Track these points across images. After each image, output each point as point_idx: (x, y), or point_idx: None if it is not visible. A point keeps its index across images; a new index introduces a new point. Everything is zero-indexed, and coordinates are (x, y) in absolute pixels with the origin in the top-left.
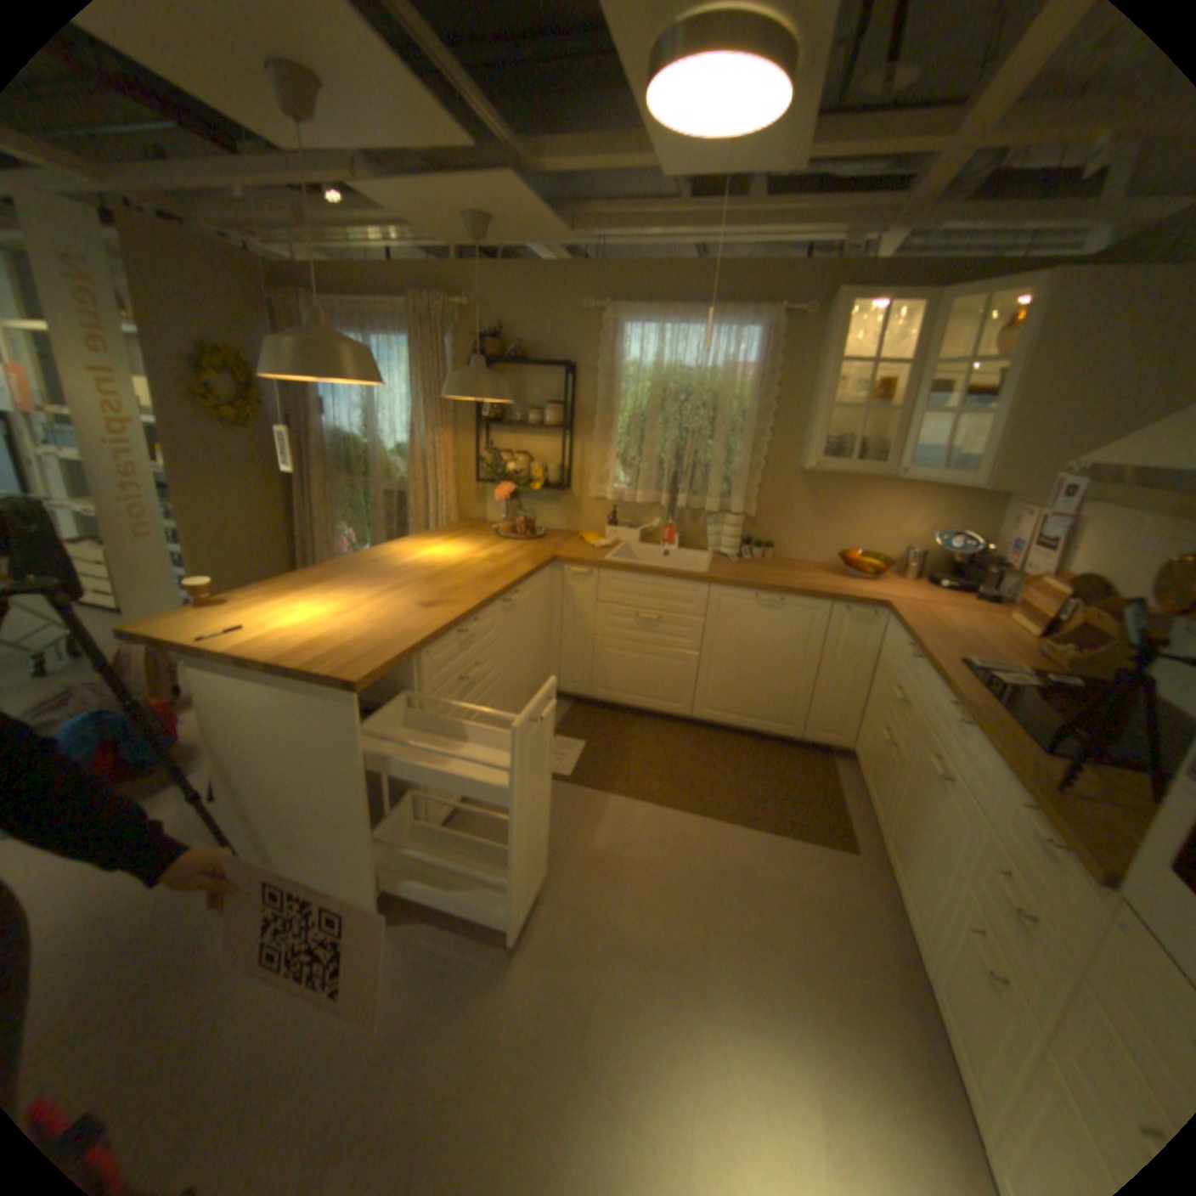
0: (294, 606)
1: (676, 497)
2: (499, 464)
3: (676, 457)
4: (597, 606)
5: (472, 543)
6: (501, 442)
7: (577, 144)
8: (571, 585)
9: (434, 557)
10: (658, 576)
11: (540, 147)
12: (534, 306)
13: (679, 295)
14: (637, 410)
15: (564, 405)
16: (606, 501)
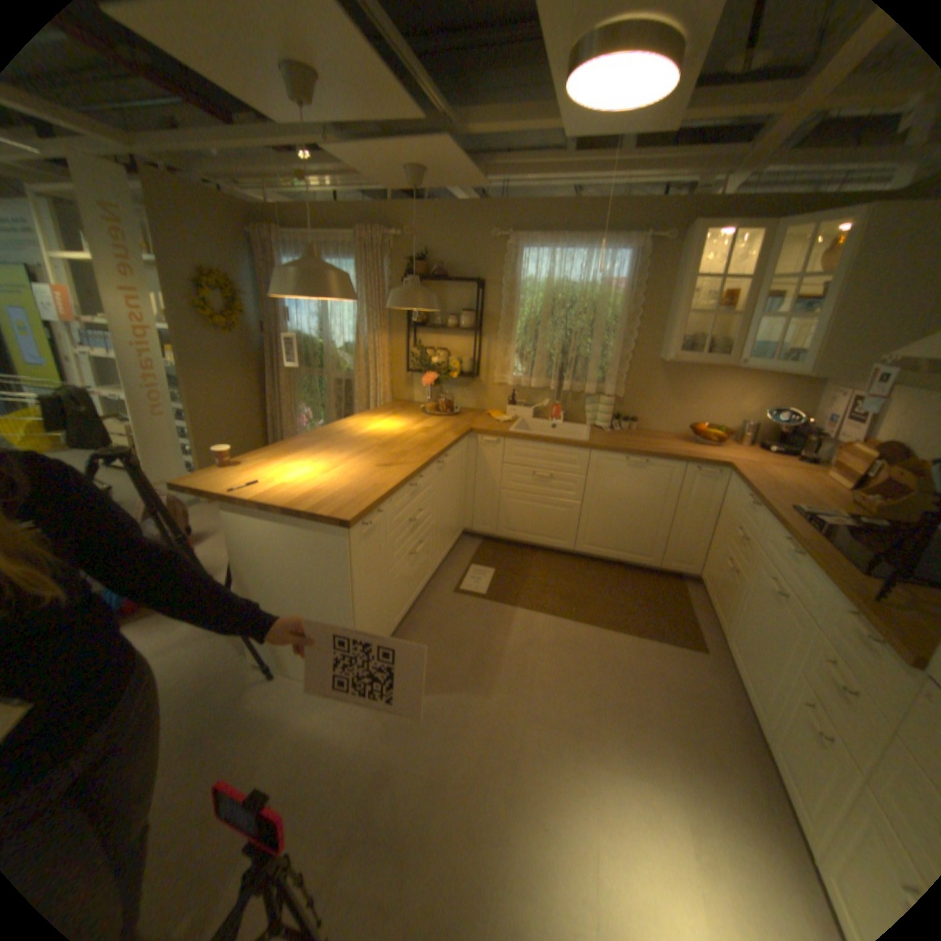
0: (289, 466)
1: (562, 382)
2: (426, 358)
3: (562, 351)
4: (503, 466)
5: (407, 419)
6: (426, 341)
7: (497, 112)
8: (483, 450)
9: (382, 429)
10: (551, 444)
11: (469, 114)
12: (453, 235)
13: (567, 226)
14: (533, 315)
15: (477, 312)
16: (507, 385)
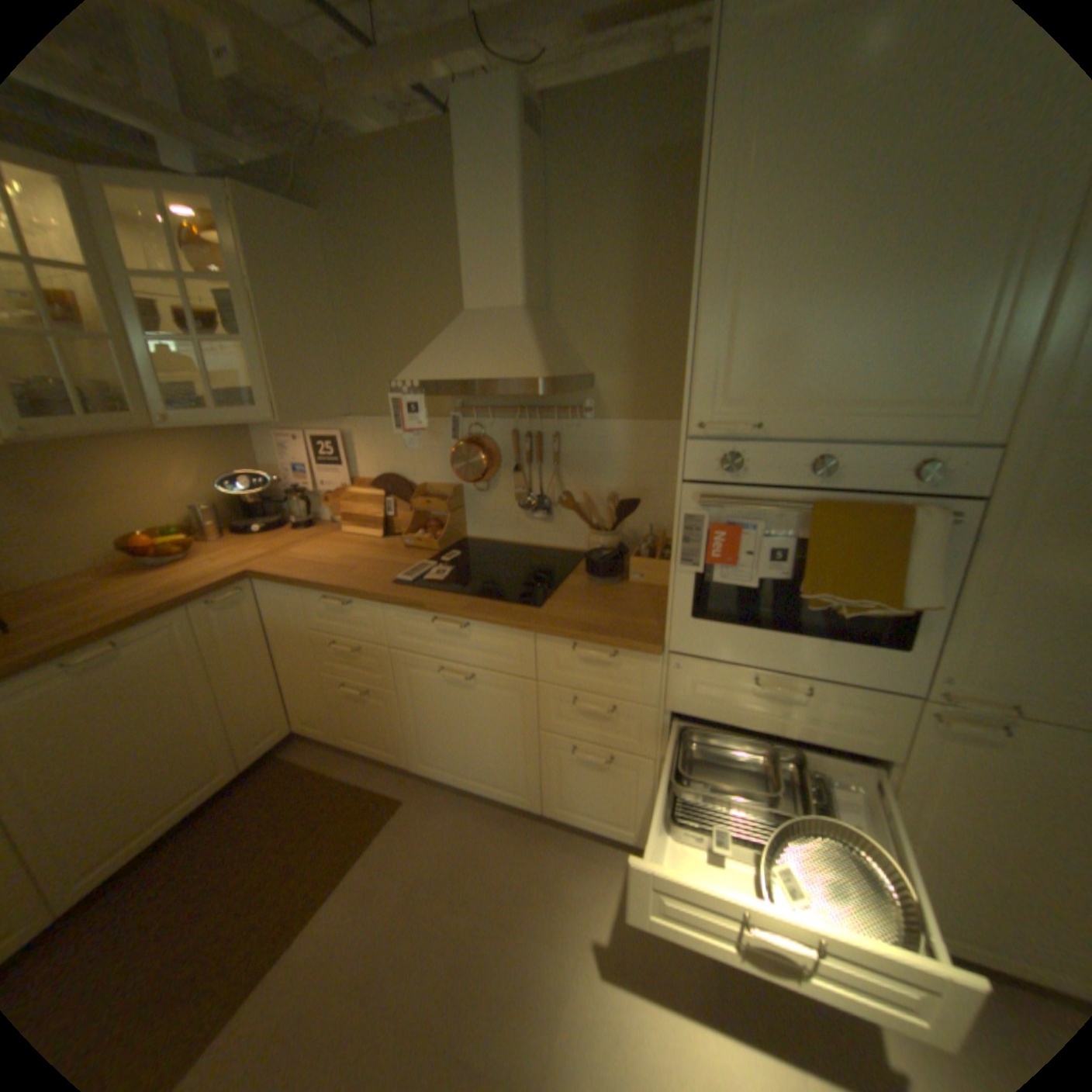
0: None
1: None
2: None
3: None
4: None
5: None
6: None
7: None
8: None
9: None
10: None
11: None
12: None
13: None
14: None
15: None
16: None
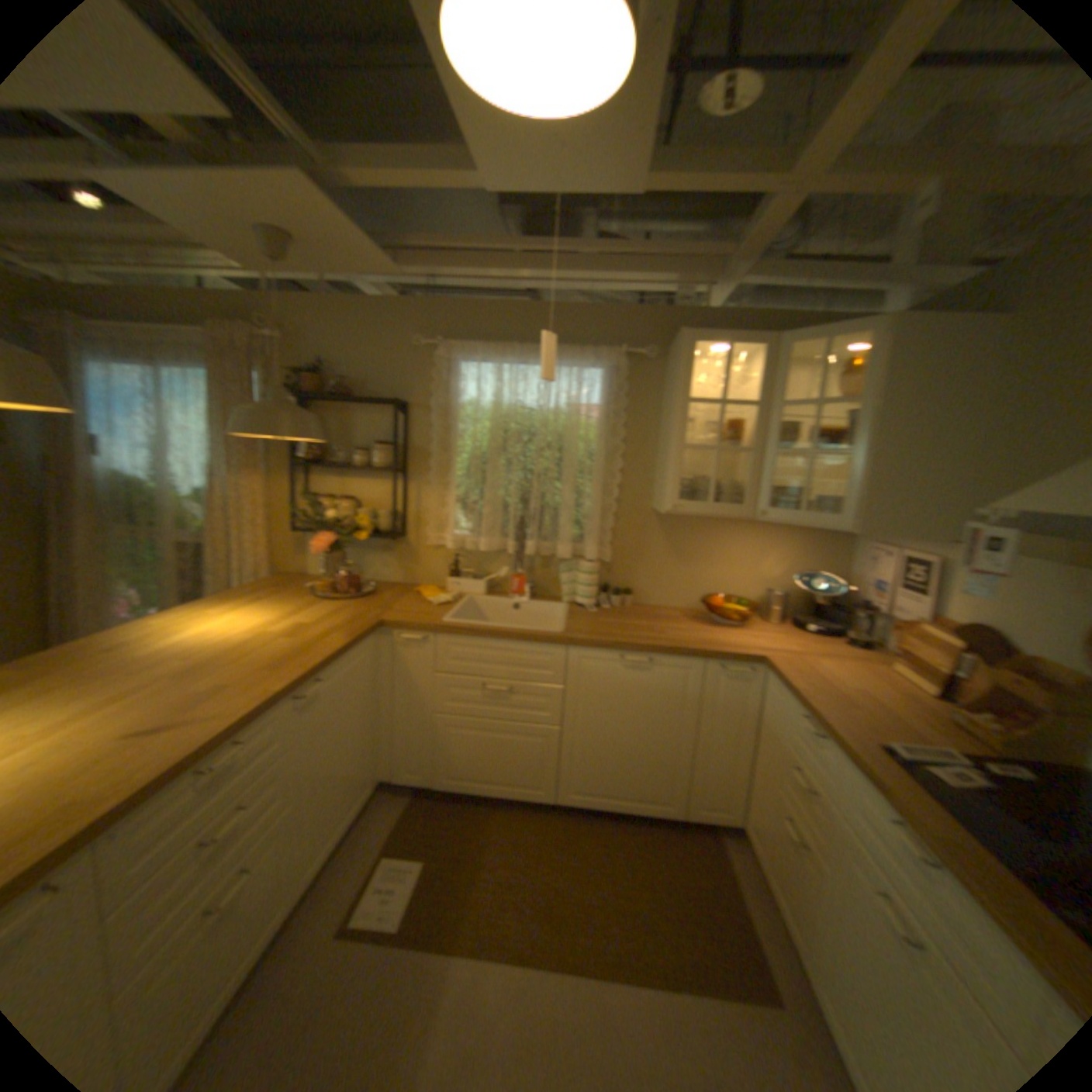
0: None
1: (528, 542)
2: (322, 511)
3: (525, 500)
4: (439, 678)
5: (280, 608)
6: (328, 486)
7: (389, 155)
8: (407, 653)
9: (216, 634)
10: (511, 639)
11: (346, 155)
12: (363, 341)
13: (519, 336)
14: (480, 451)
15: (399, 445)
16: (451, 548)
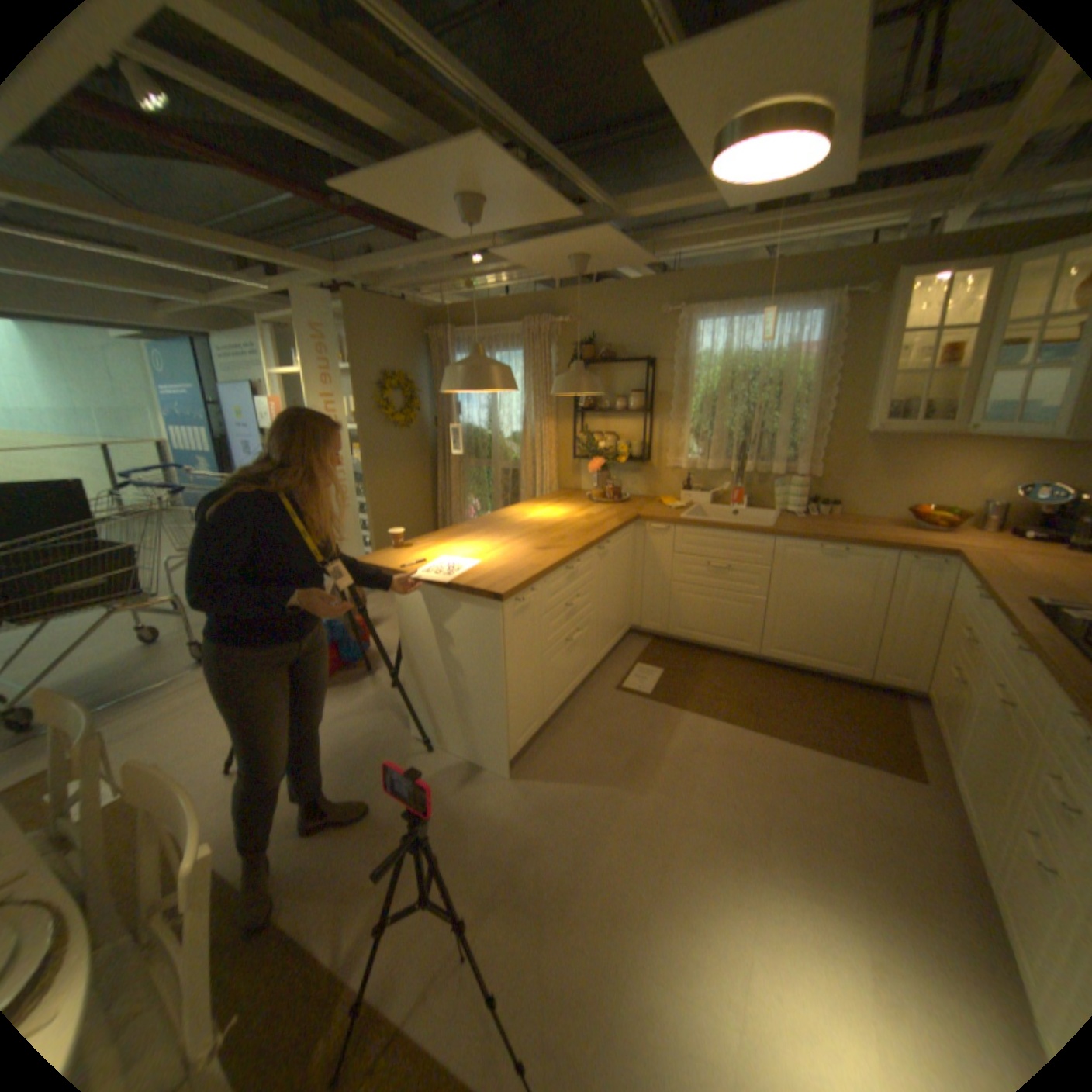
0: (454, 548)
1: (745, 463)
2: (592, 443)
3: (745, 428)
4: (674, 556)
5: (571, 506)
6: (593, 425)
7: (658, 194)
8: (652, 539)
9: (544, 516)
10: (728, 530)
11: (629, 201)
12: (621, 315)
13: (746, 292)
14: (709, 391)
15: (646, 392)
16: (681, 469)
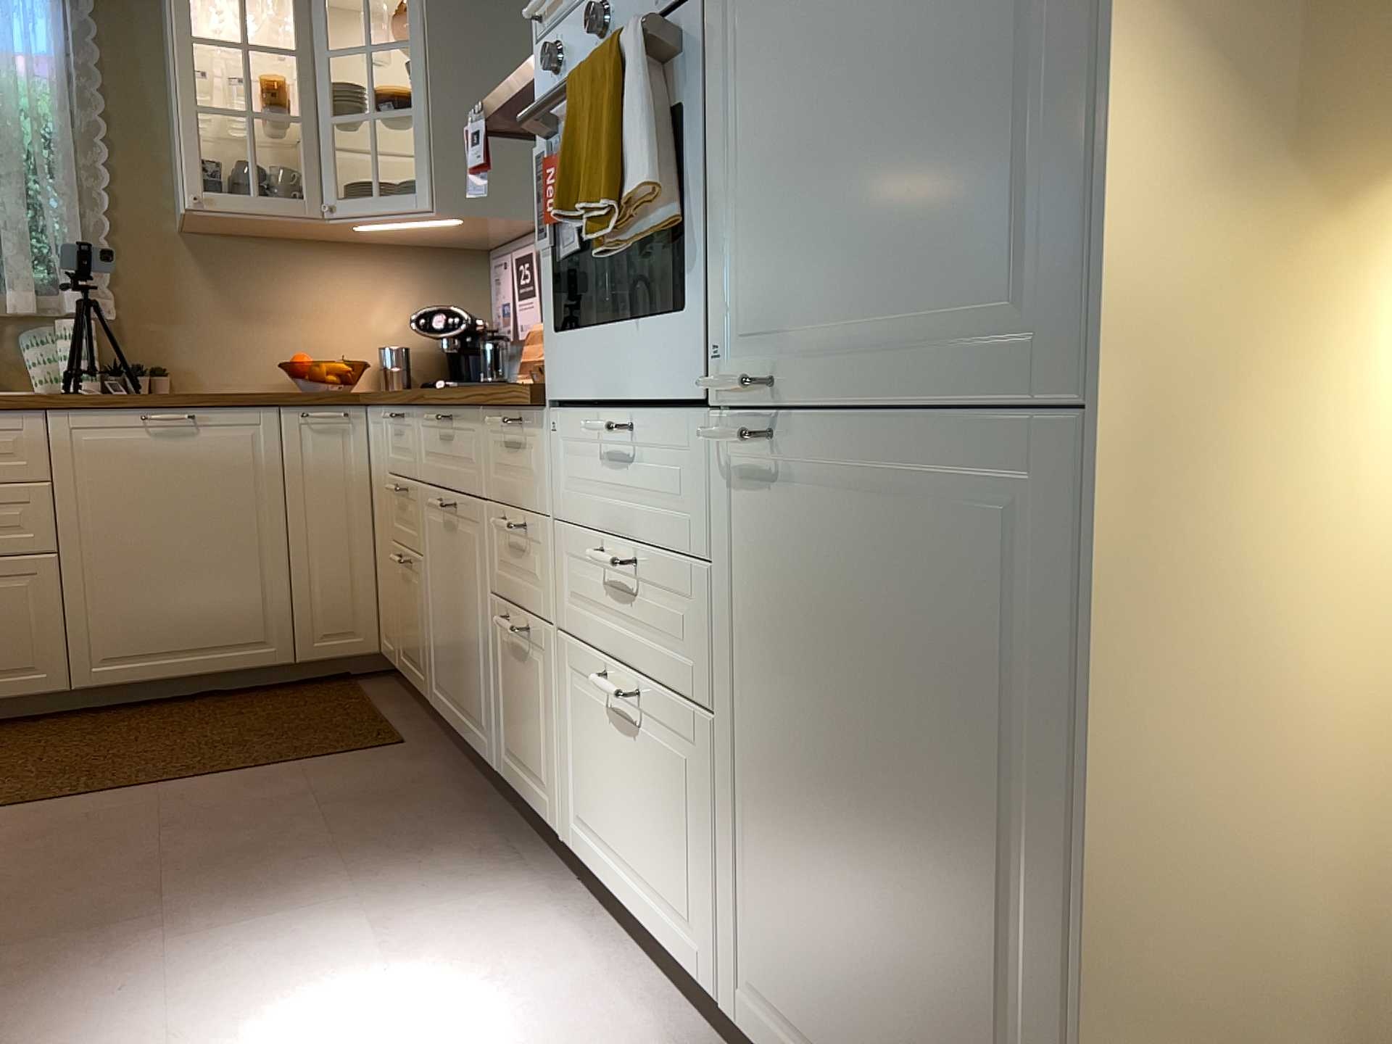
0: None
1: None
2: None
3: None
4: None
5: None
6: None
7: None
8: None
9: None
10: None
11: None
12: None
13: None
14: None
15: None
16: None
